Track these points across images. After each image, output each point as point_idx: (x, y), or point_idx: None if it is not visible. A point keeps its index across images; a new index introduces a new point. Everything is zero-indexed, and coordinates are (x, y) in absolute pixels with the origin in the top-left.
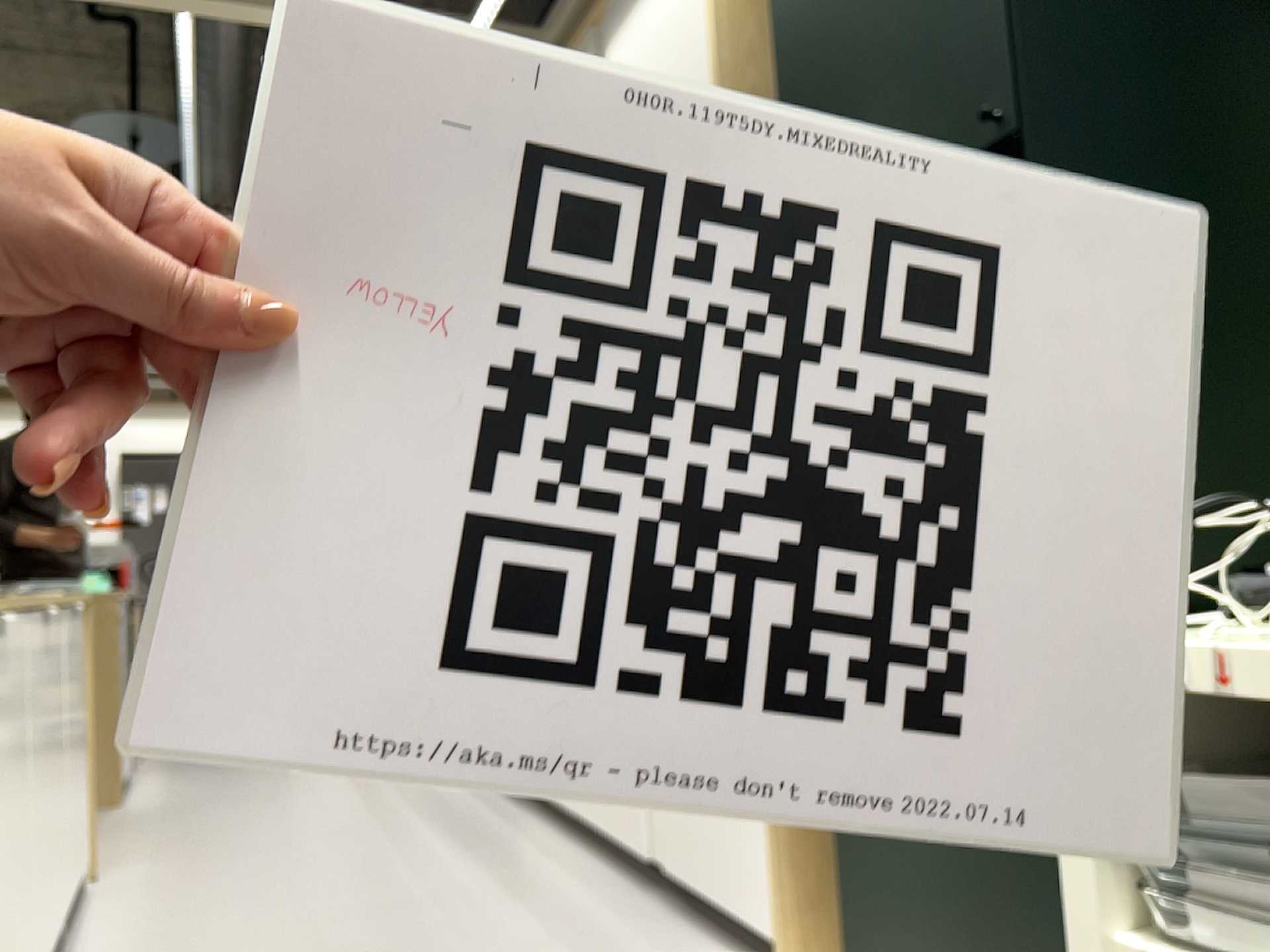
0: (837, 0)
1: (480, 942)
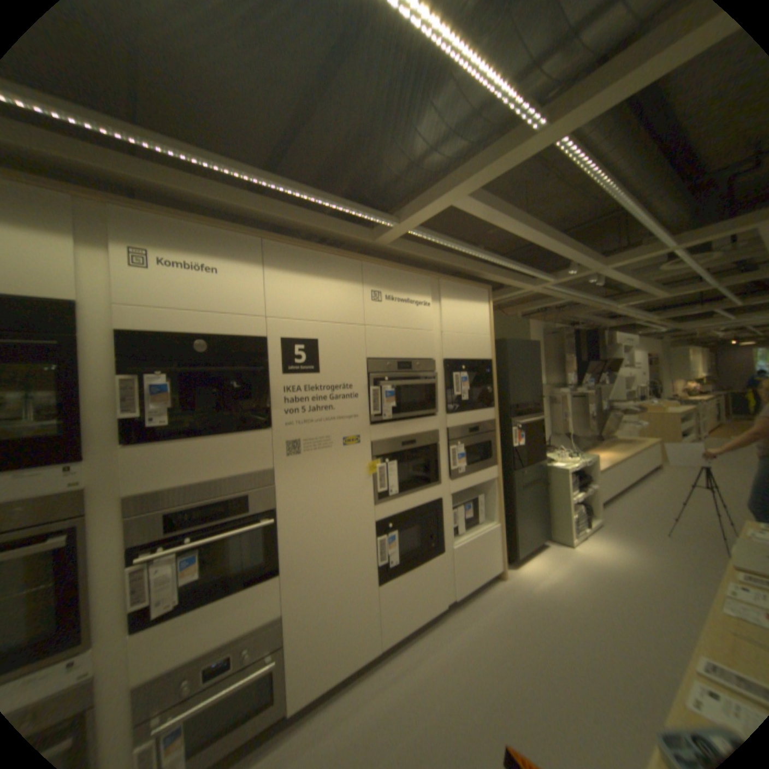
0: (519, 358)
1: (512, 660)
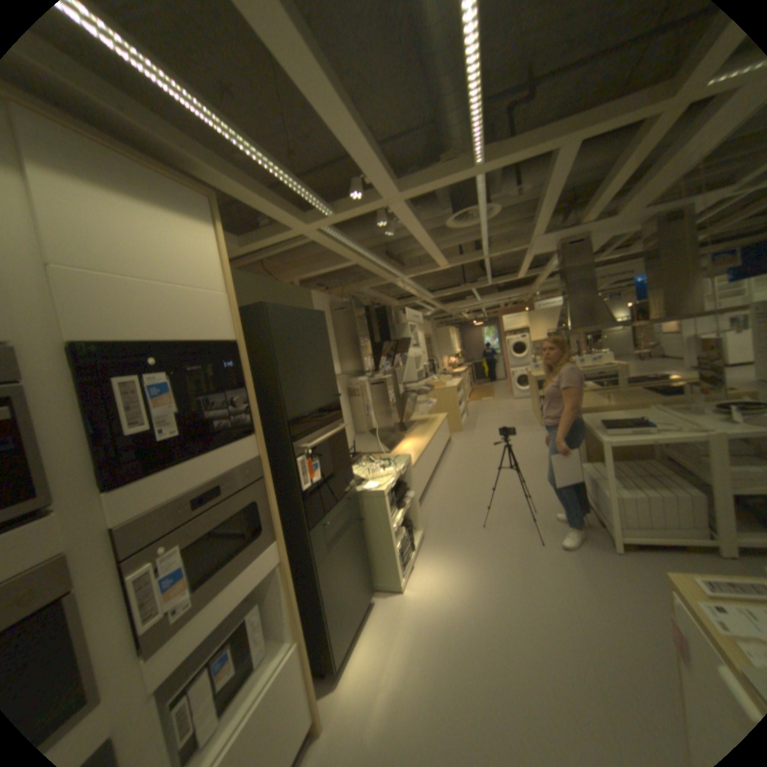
0: (294, 338)
1: None
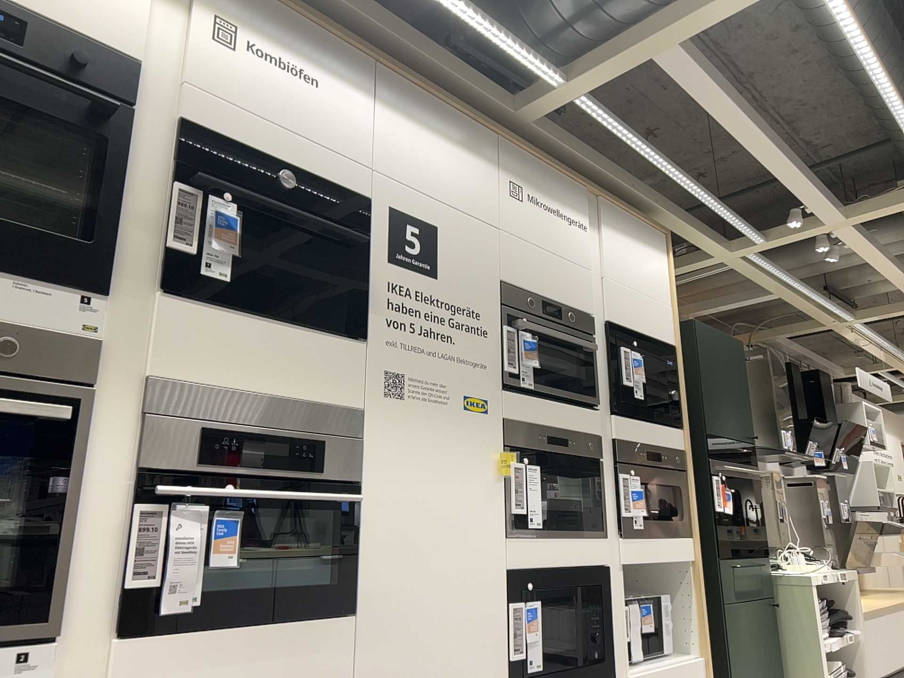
0: (714, 358)
1: None
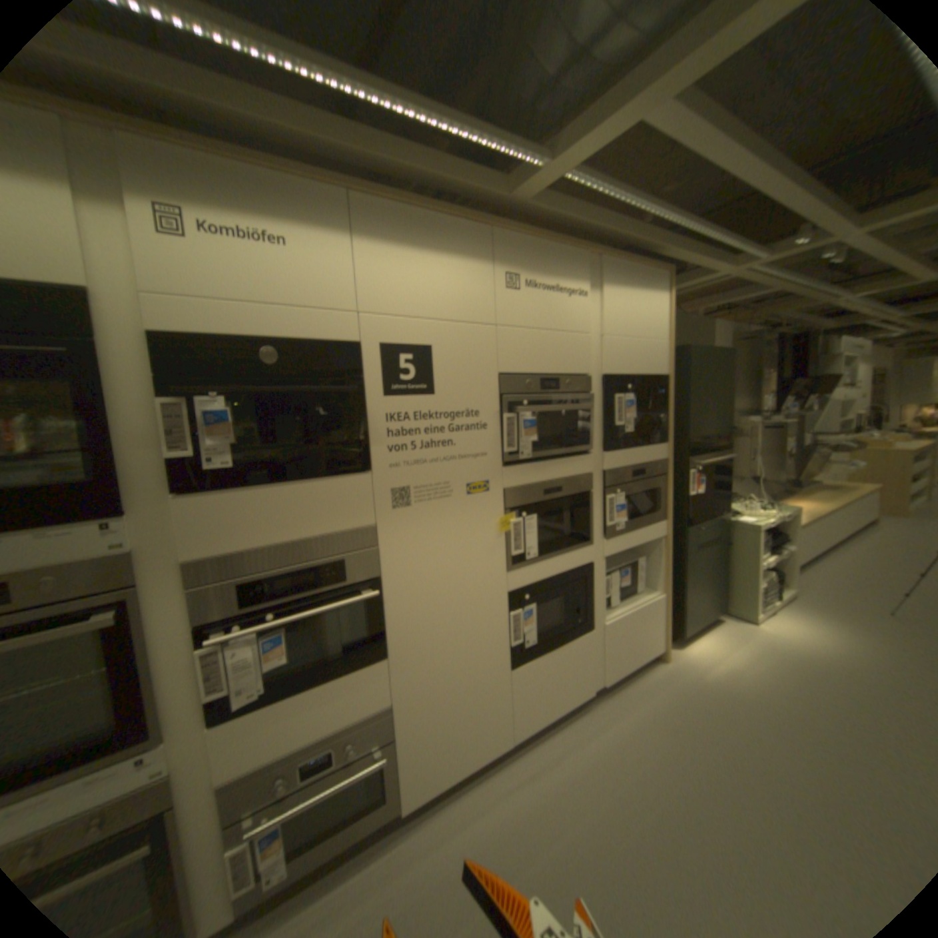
0: (706, 373)
1: (682, 767)
